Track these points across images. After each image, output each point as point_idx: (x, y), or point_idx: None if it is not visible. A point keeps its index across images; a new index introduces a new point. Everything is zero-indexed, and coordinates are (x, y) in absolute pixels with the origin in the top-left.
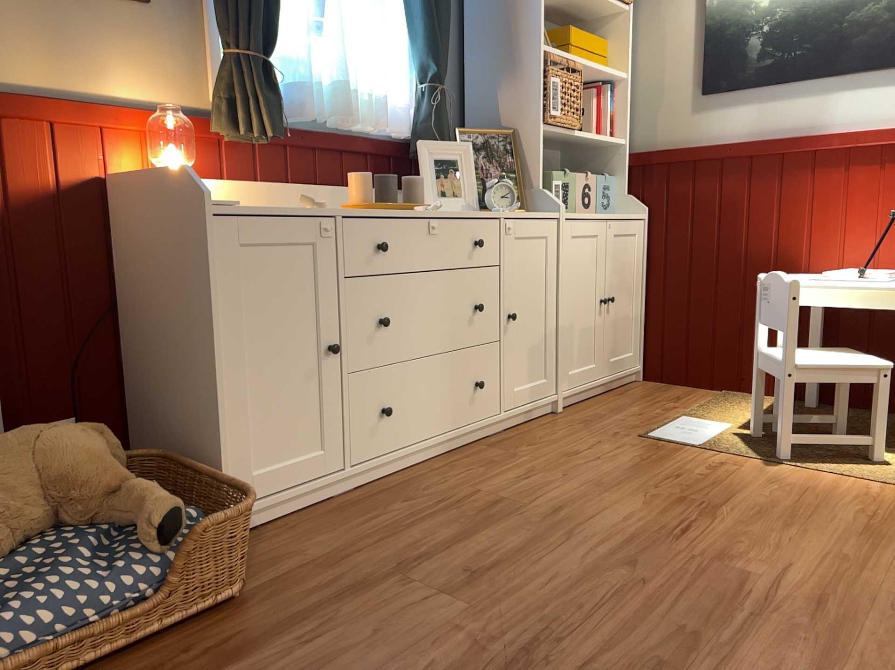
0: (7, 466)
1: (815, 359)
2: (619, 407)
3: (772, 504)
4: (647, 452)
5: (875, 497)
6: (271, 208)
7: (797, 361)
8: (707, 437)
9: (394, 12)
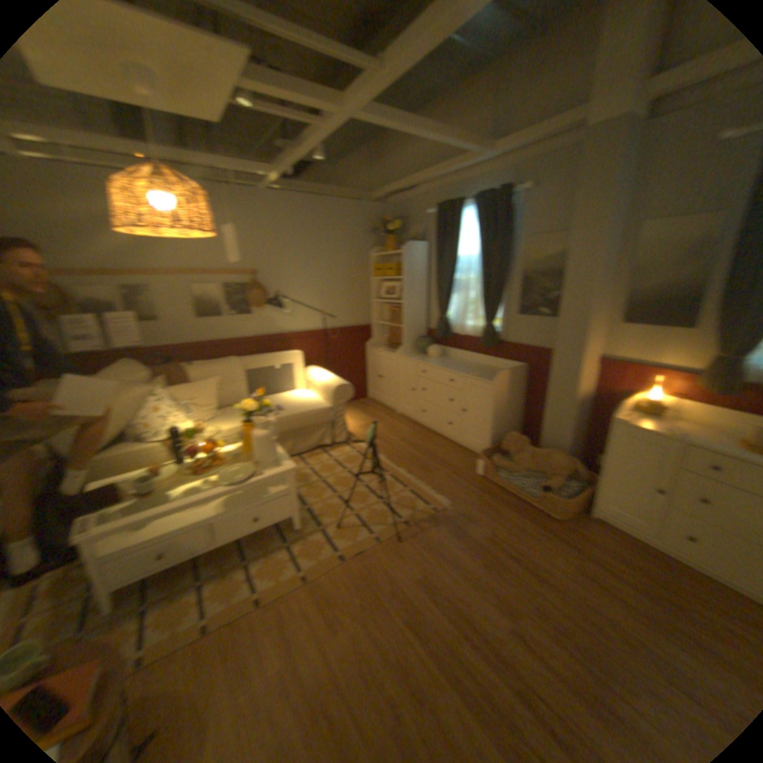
0: (544, 456)
1: None
2: None
3: None
4: None
5: None
6: (656, 428)
7: None
8: None
9: None
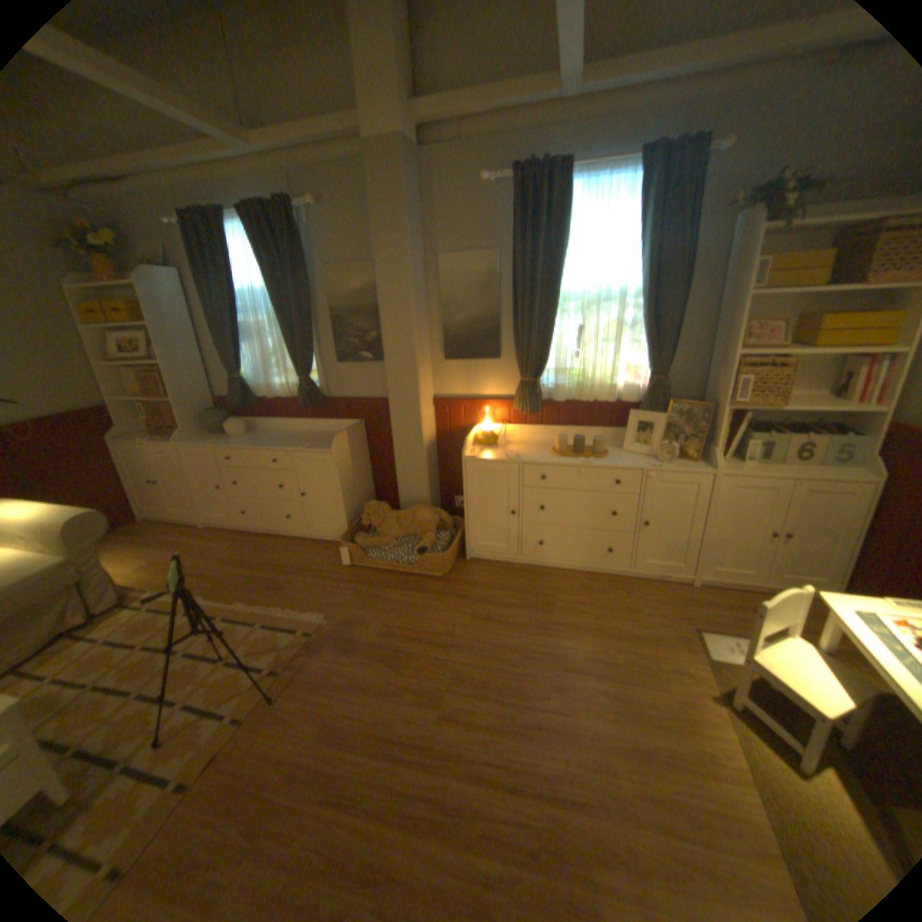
0: (409, 516)
1: (784, 669)
2: (746, 609)
3: (645, 706)
4: (671, 640)
5: (715, 765)
6: (496, 456)
7: (765, 660)
8: (735, 663)
9: (639, 332)
